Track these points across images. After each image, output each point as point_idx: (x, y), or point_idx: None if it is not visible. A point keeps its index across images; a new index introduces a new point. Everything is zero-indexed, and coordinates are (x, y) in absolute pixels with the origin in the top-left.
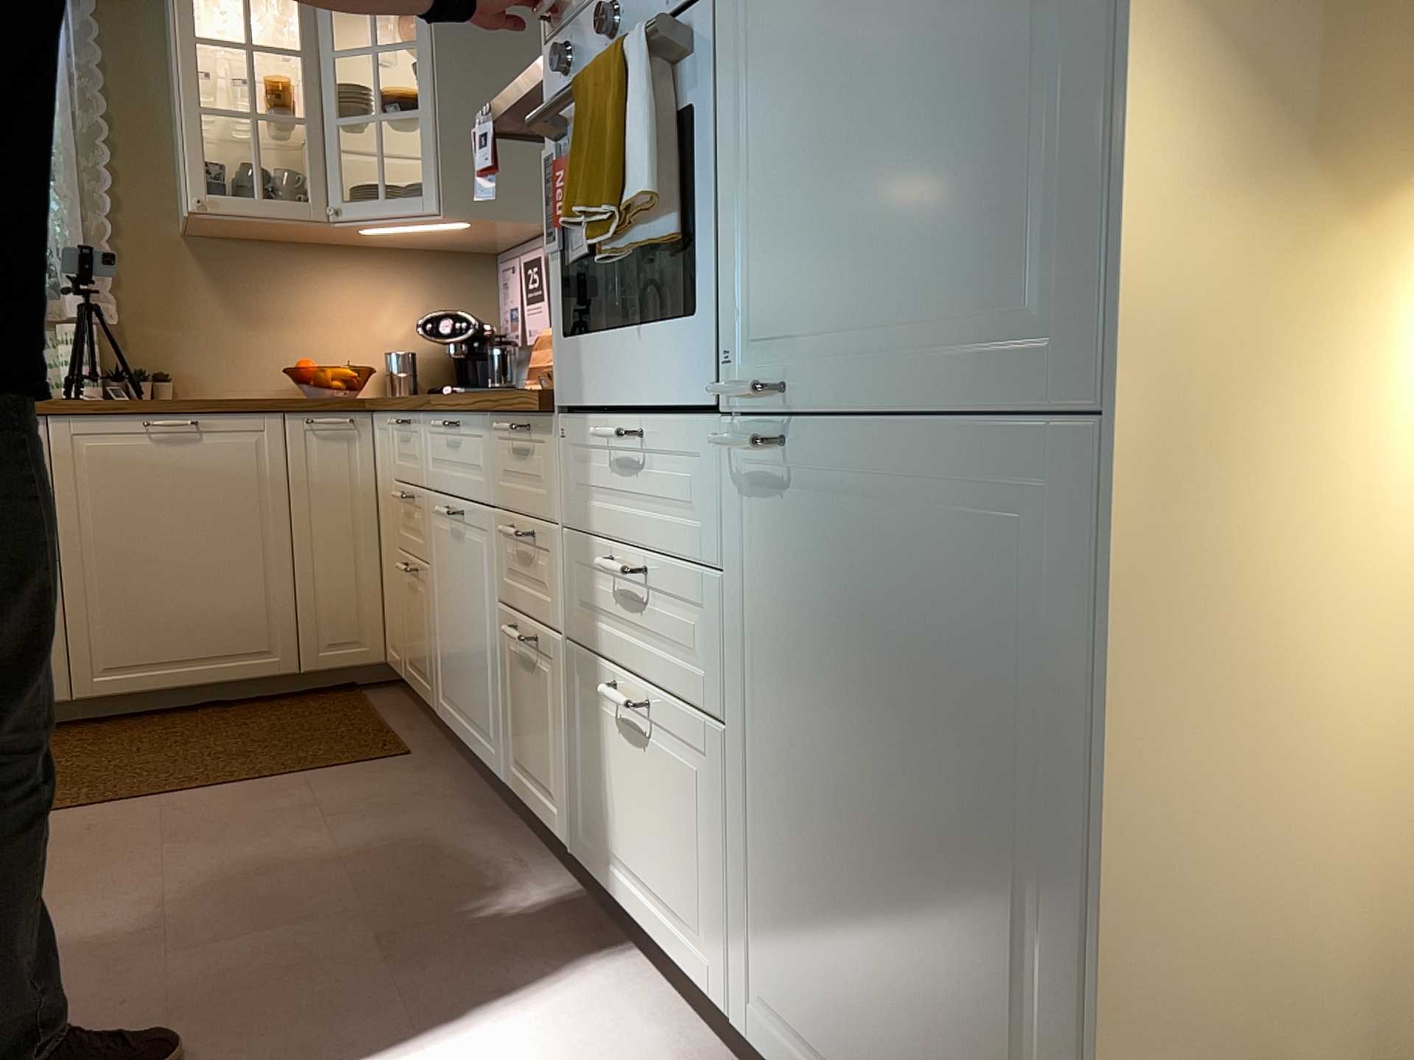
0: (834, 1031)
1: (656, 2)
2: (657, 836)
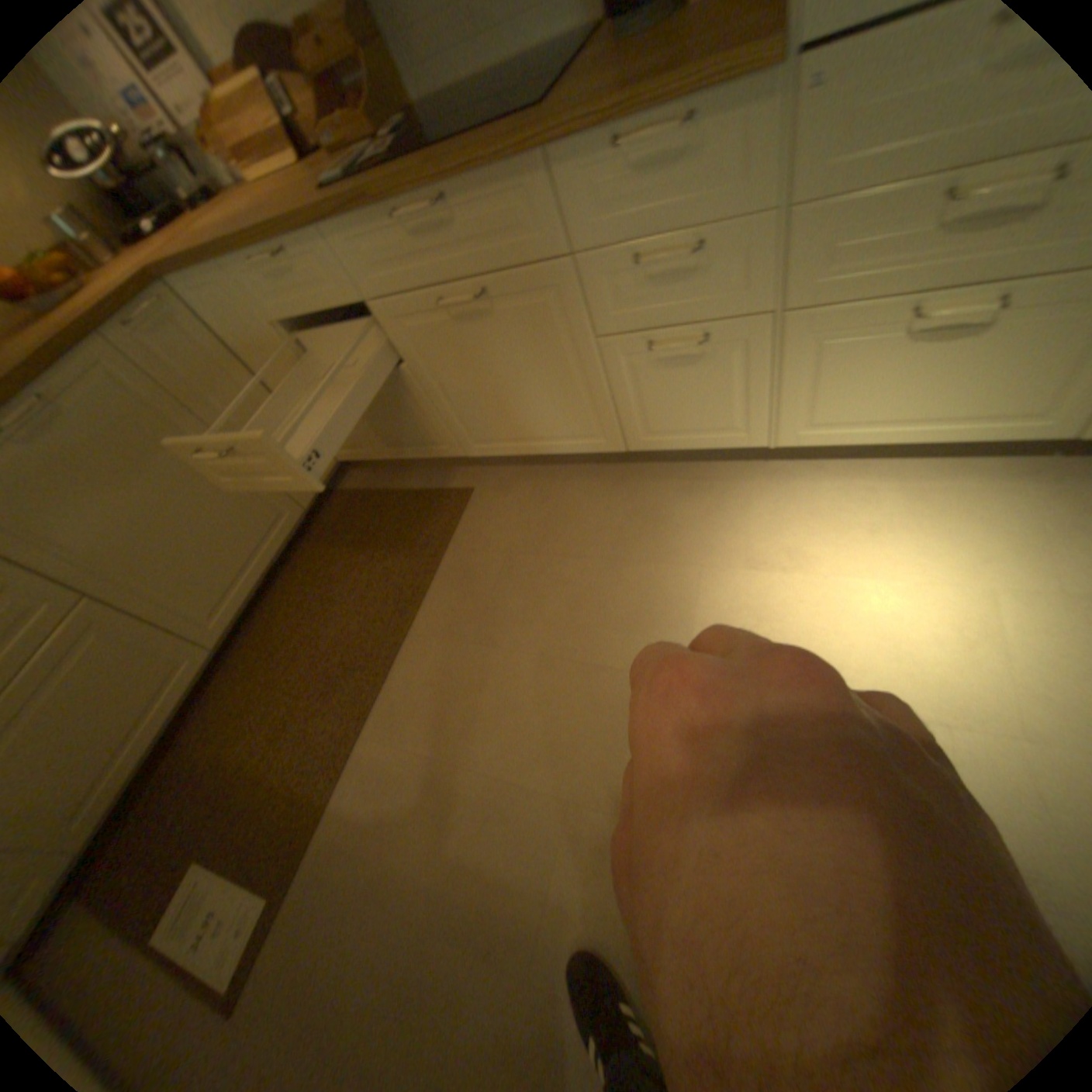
0: None
1: None
2: (968, 383)
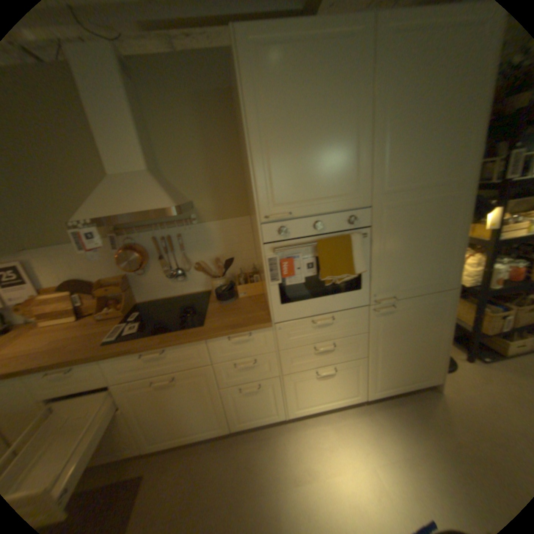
0: (397, 382)
1: (340, 224)
2: (336, 390)
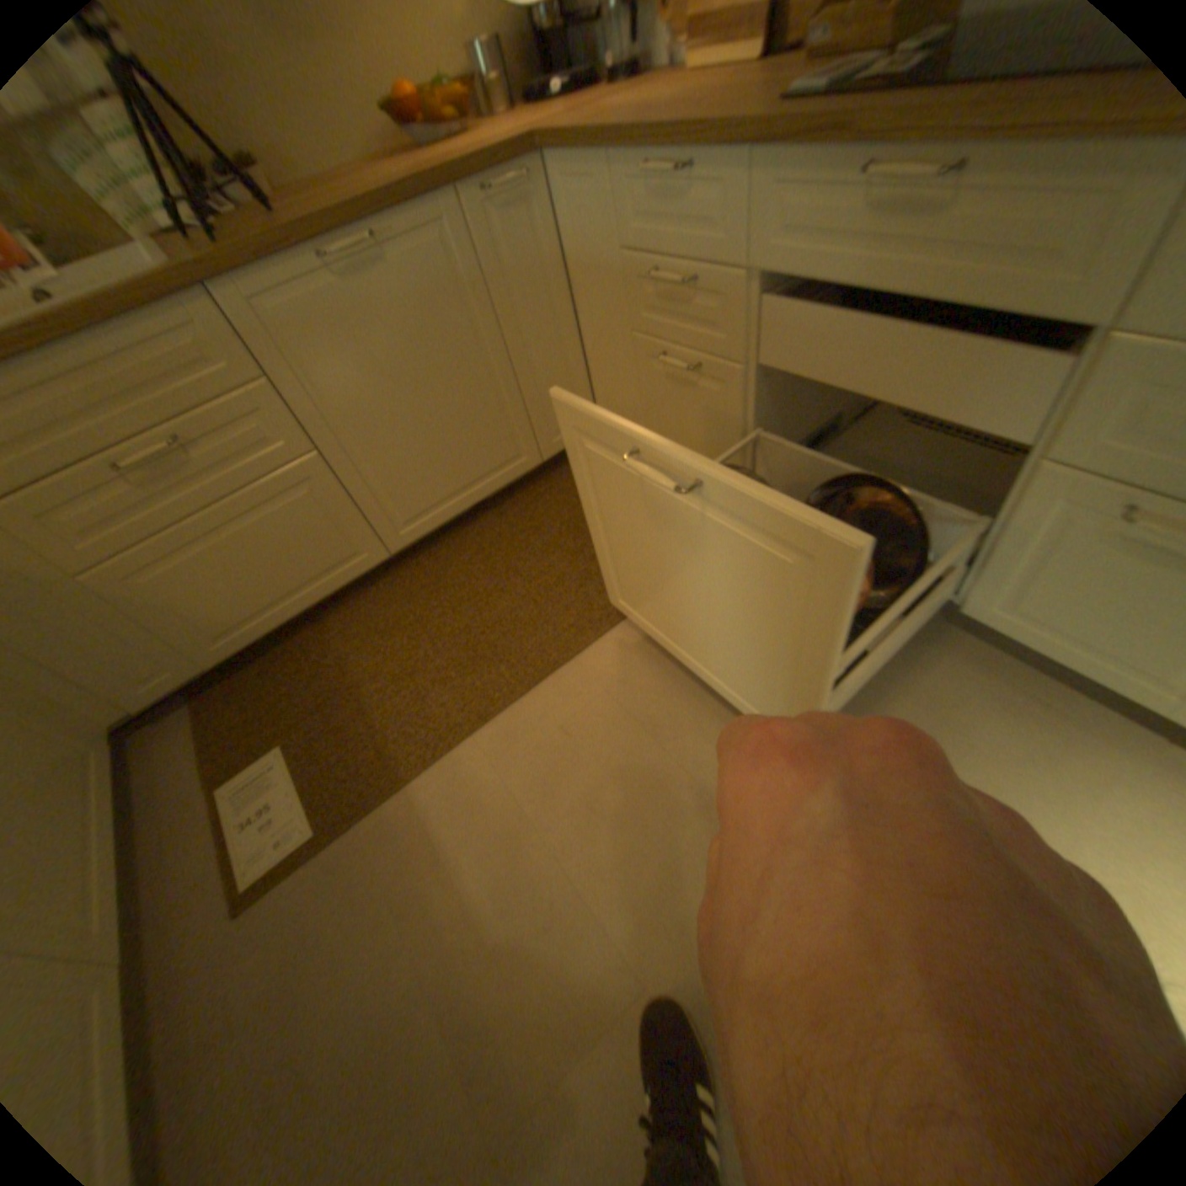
0: None
1: None
2: None
